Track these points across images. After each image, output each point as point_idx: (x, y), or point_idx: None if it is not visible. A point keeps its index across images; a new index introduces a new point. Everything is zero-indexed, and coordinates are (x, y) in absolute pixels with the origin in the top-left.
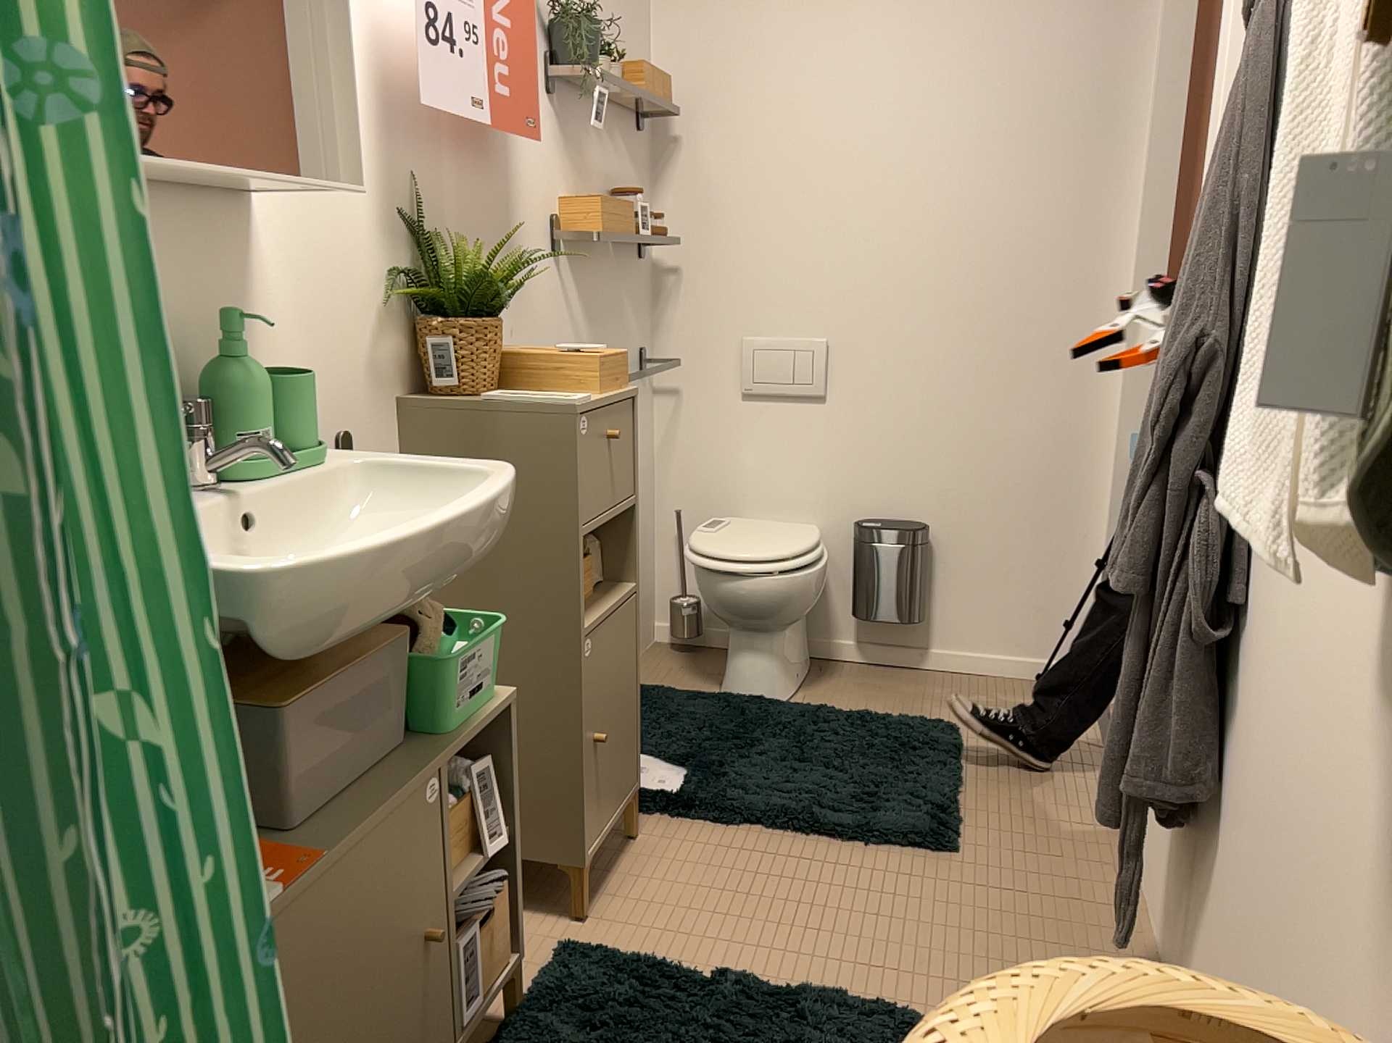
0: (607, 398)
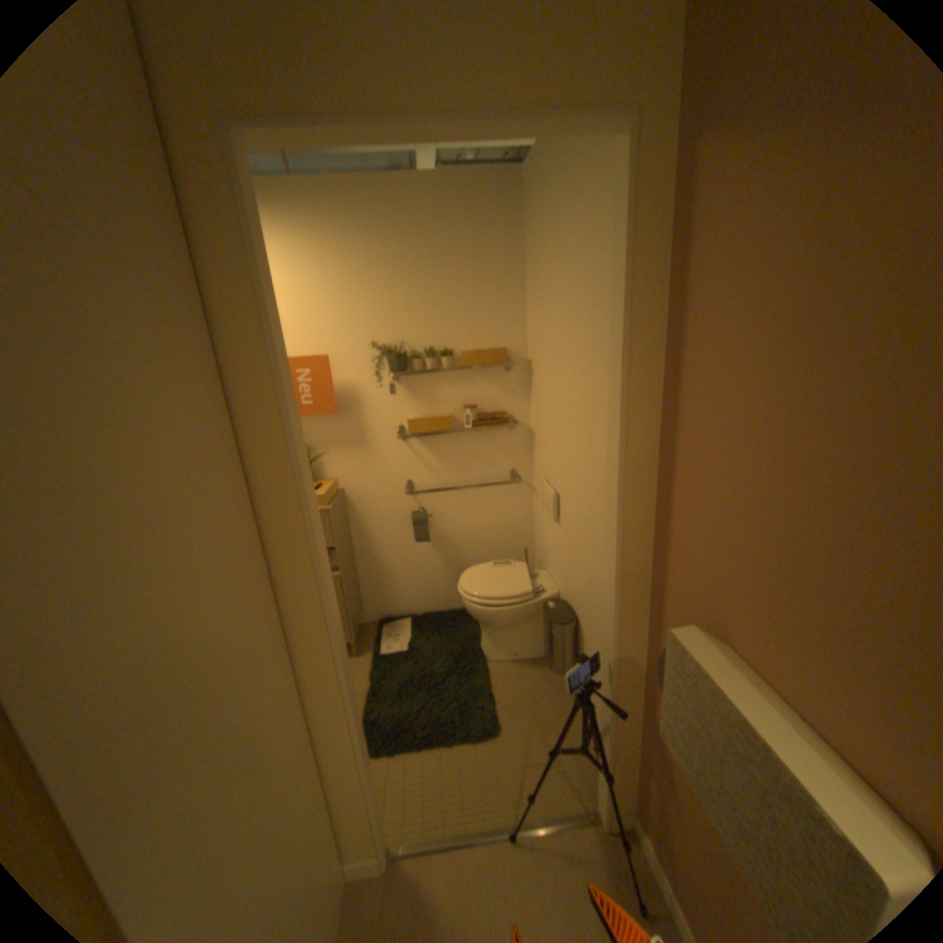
0: None
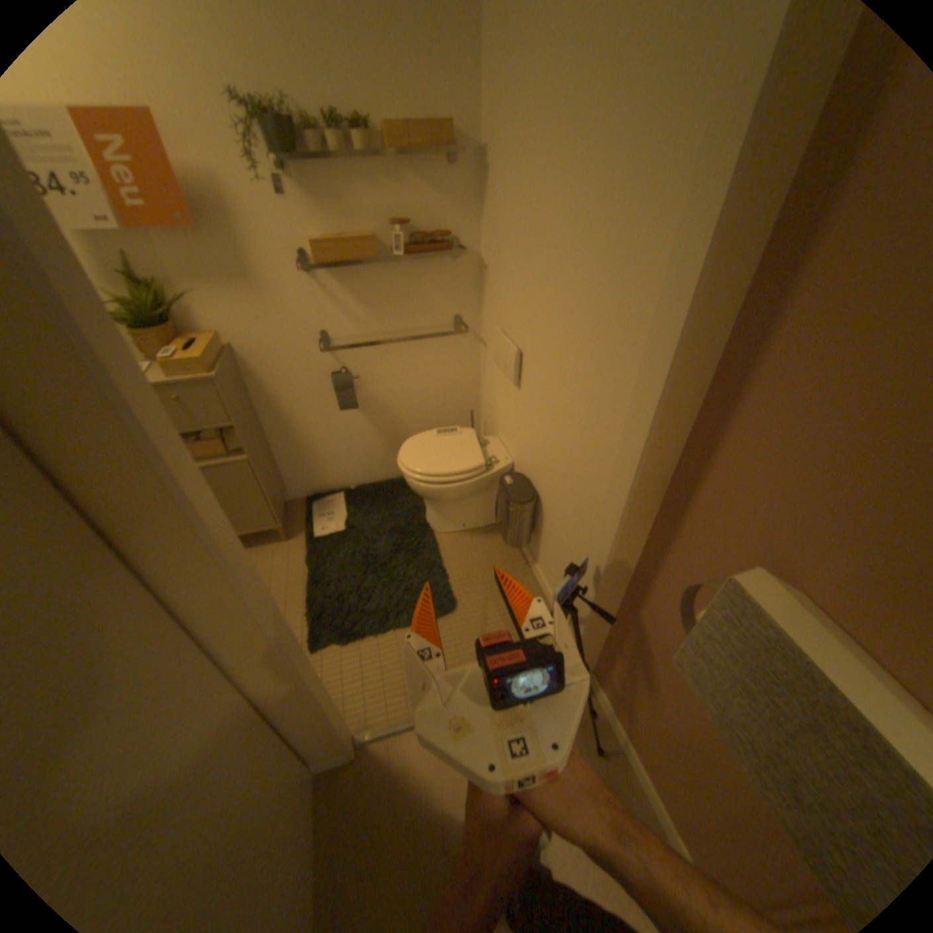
0: (164, 383)
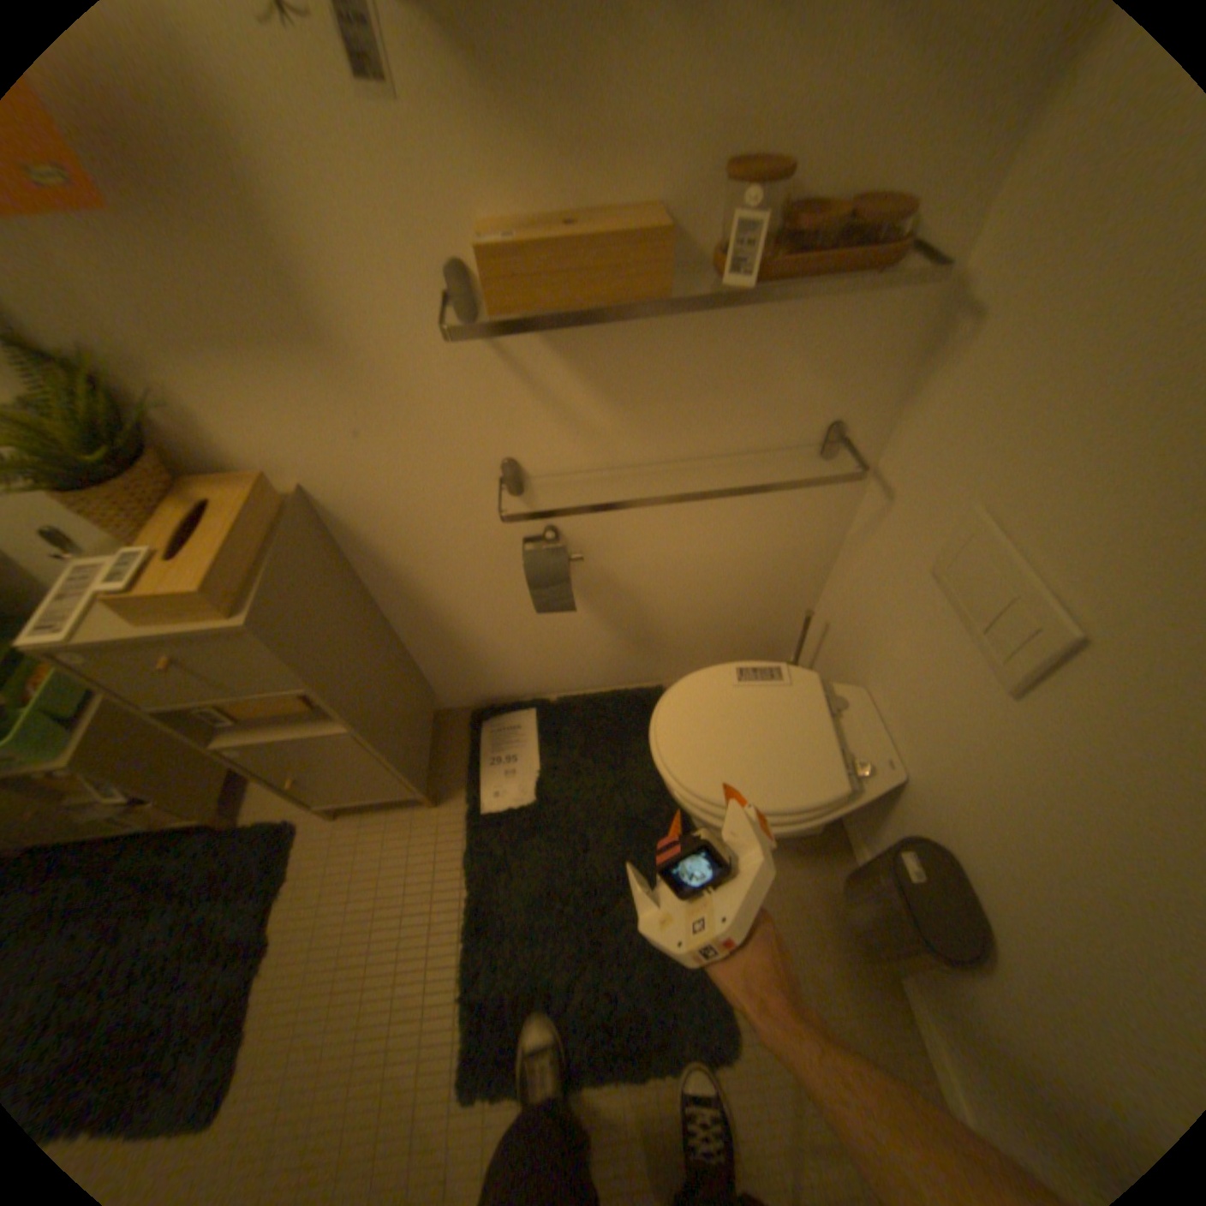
0: (132, 633)
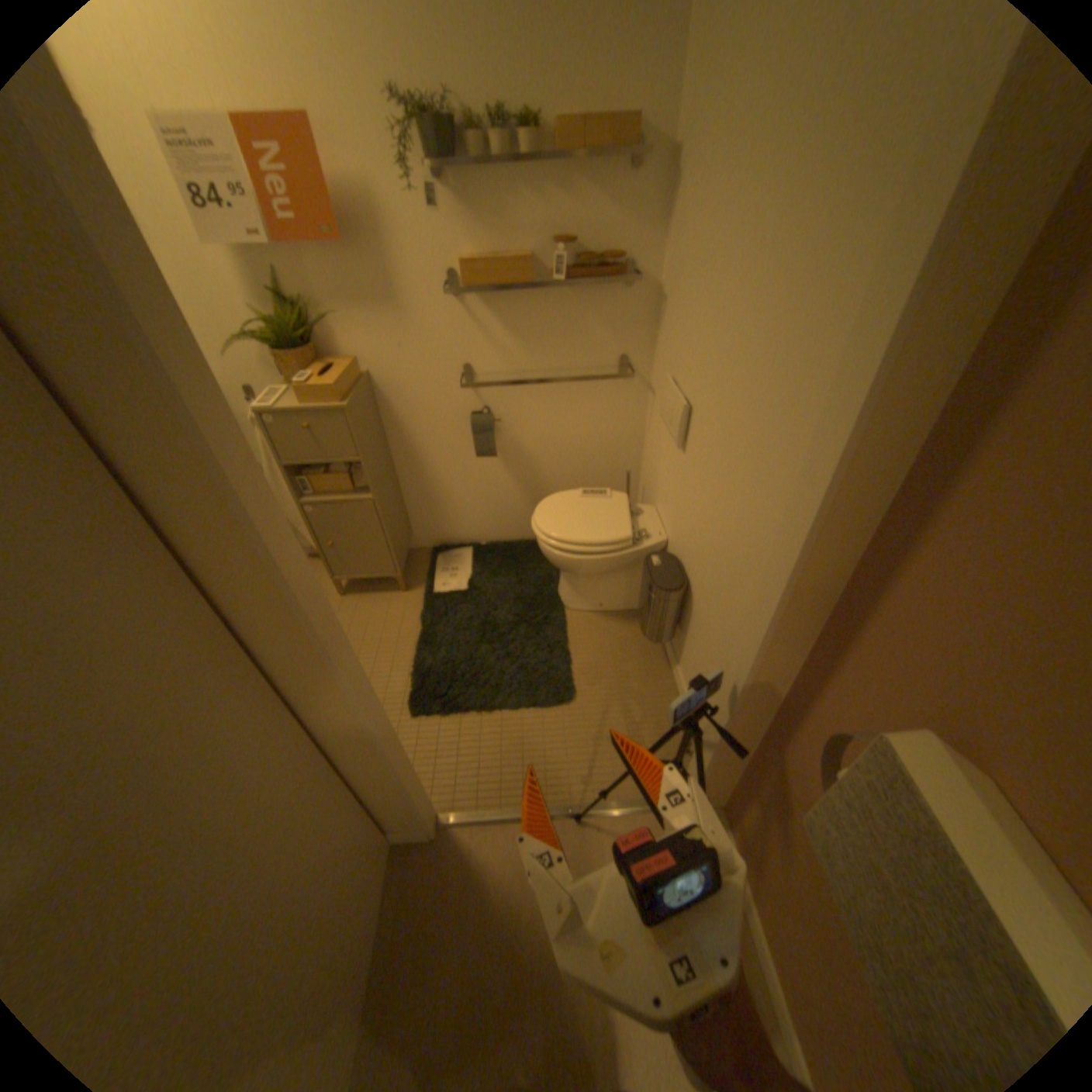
0: (297, 408)
